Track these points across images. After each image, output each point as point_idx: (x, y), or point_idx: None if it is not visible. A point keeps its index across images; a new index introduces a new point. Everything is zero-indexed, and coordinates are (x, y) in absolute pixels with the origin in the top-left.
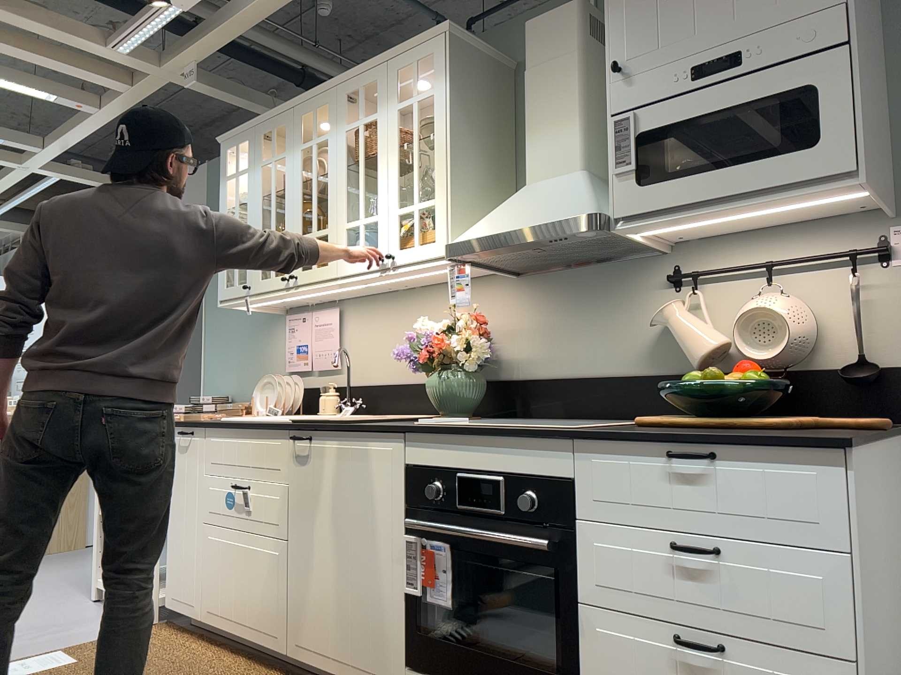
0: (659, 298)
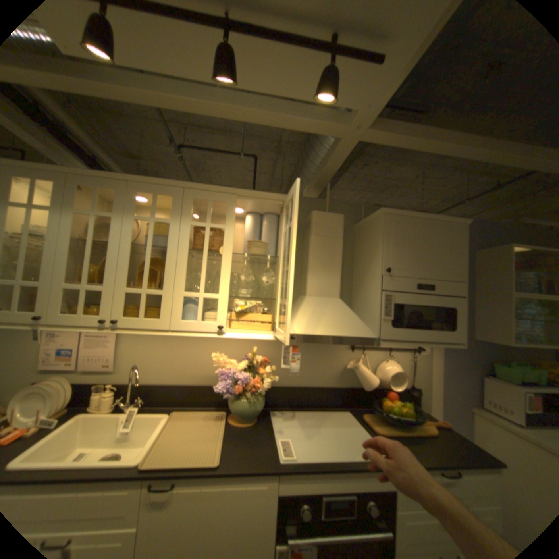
0: (345, 353)
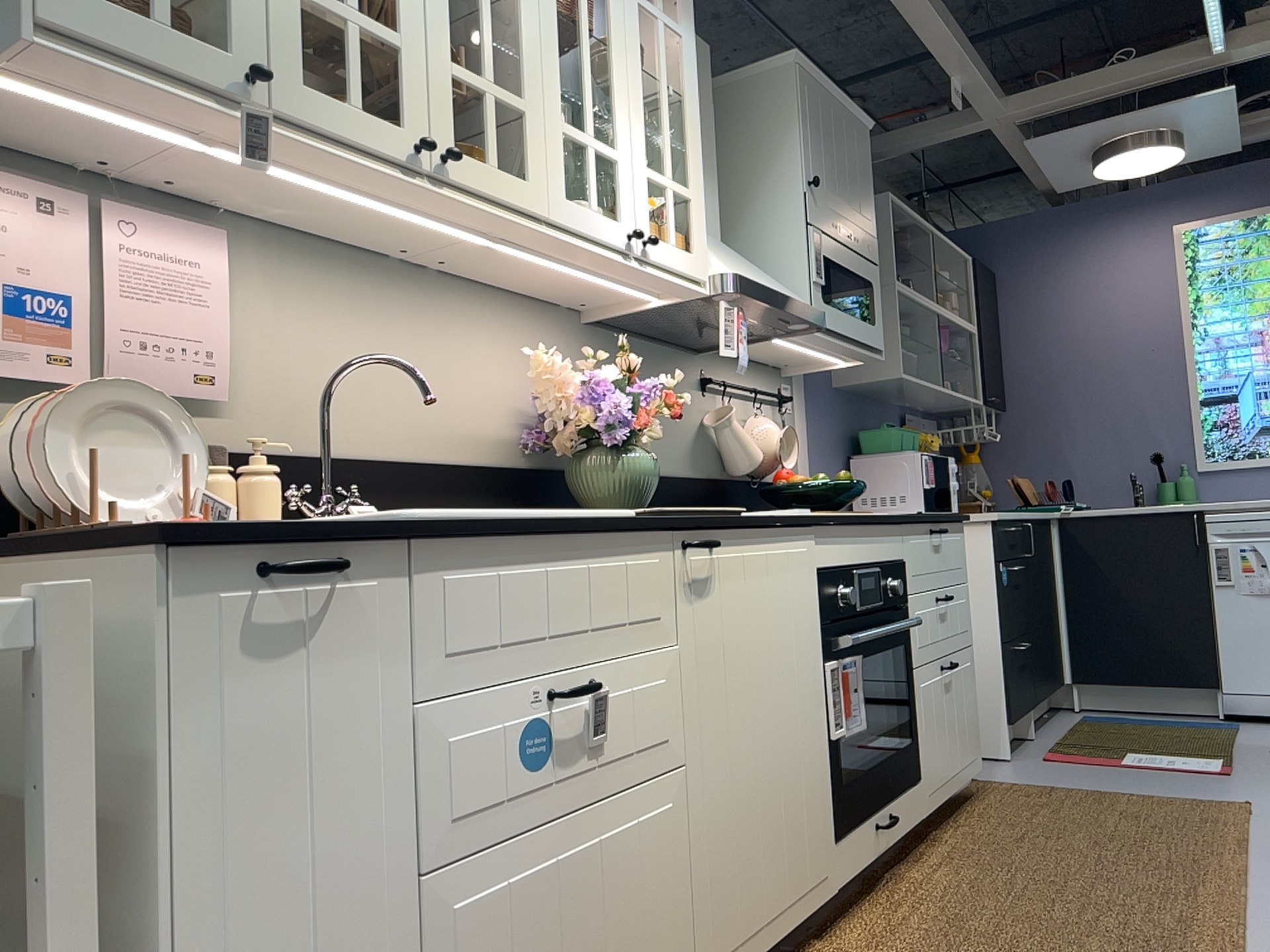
0: (697, 398)
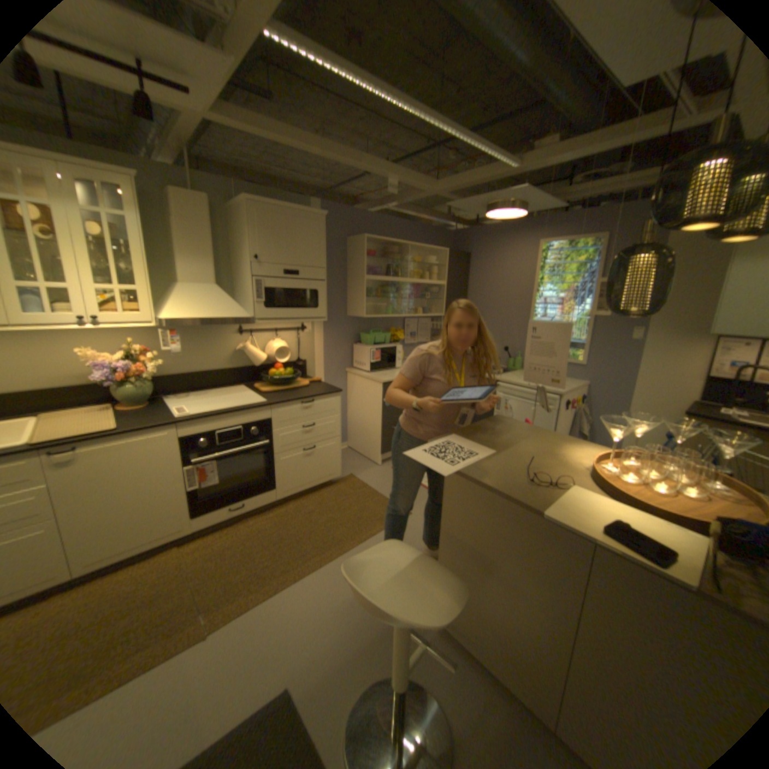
0: (235, 337)
